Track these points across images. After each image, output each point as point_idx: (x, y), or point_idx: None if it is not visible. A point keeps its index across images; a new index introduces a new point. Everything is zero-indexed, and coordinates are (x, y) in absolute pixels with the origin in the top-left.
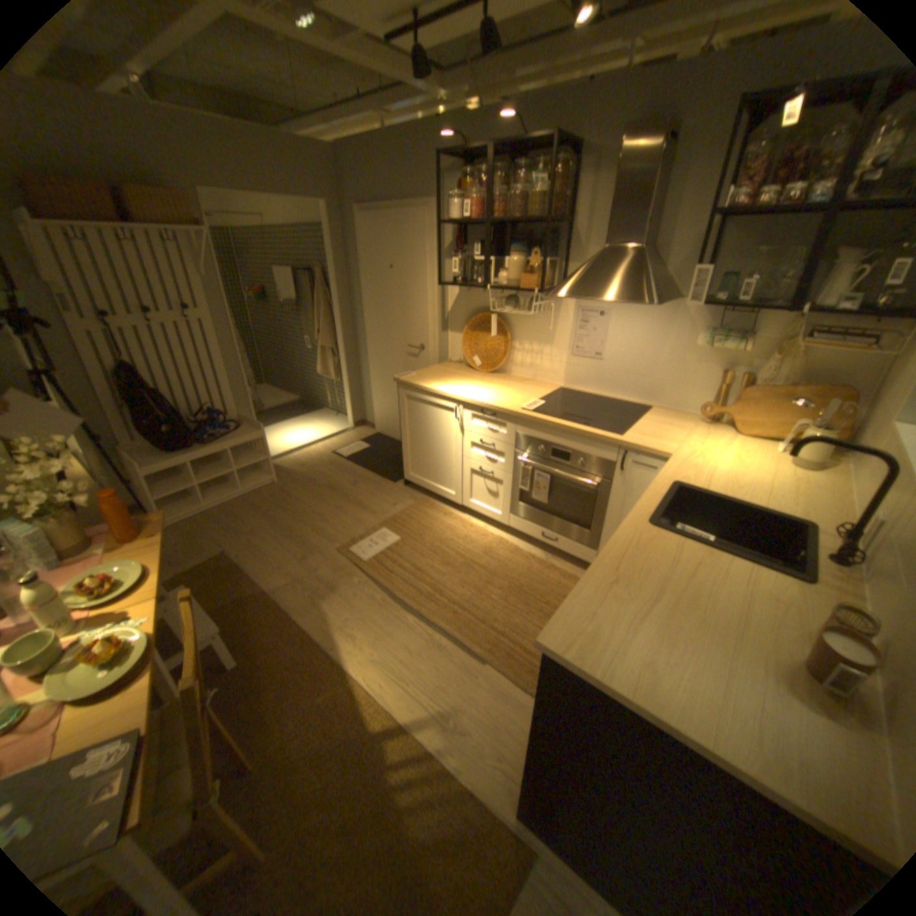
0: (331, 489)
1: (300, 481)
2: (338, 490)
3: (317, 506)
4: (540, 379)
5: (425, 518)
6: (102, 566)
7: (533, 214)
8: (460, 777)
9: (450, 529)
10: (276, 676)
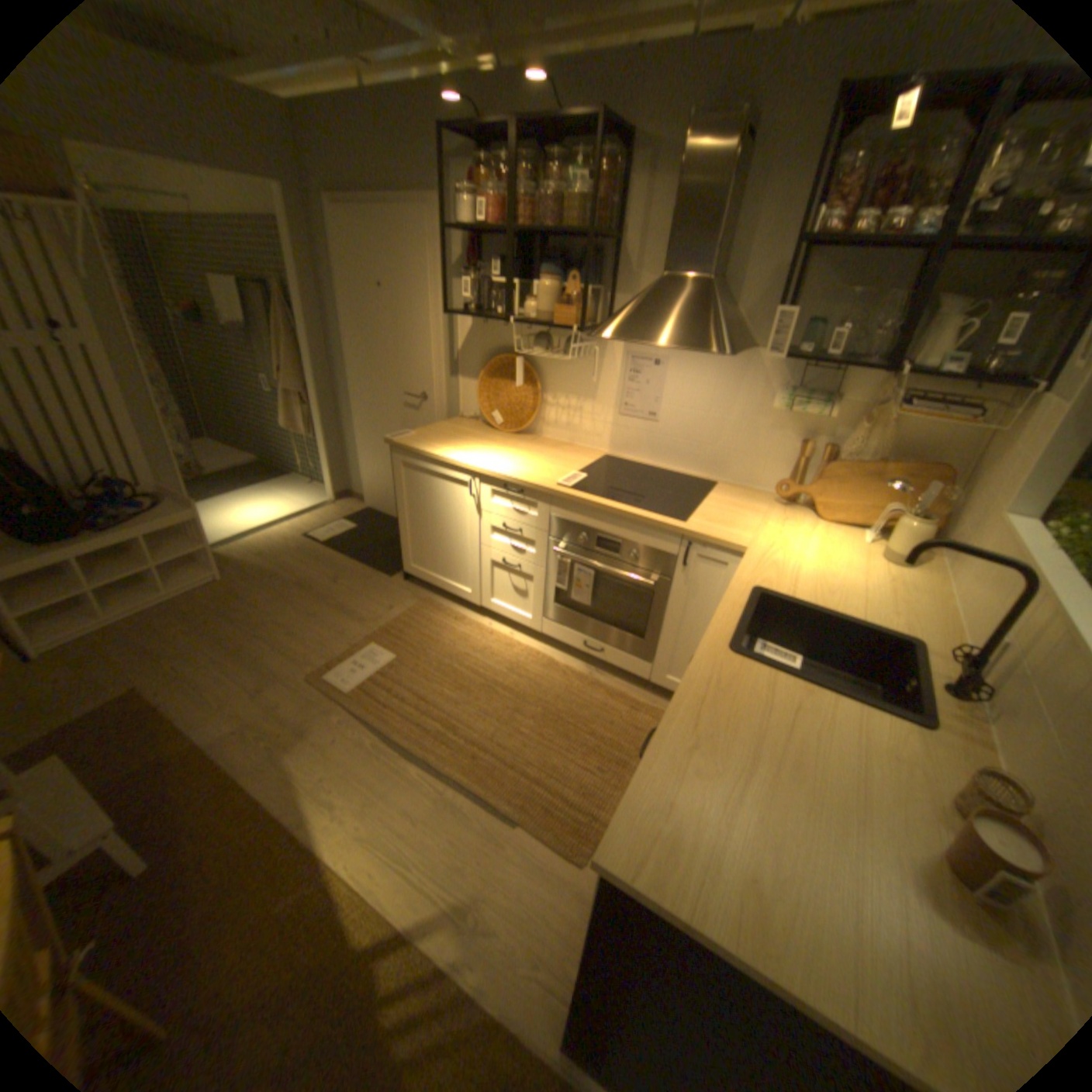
0: (301, 588)
1: (256, 578)
2: (312, 590)
3: (281, 614)
4: (580, 444)
5: (433, 626)
6: None
7: (571, 226)
8: (484, 1000)
9: (466, 640)
10: (214, 878)
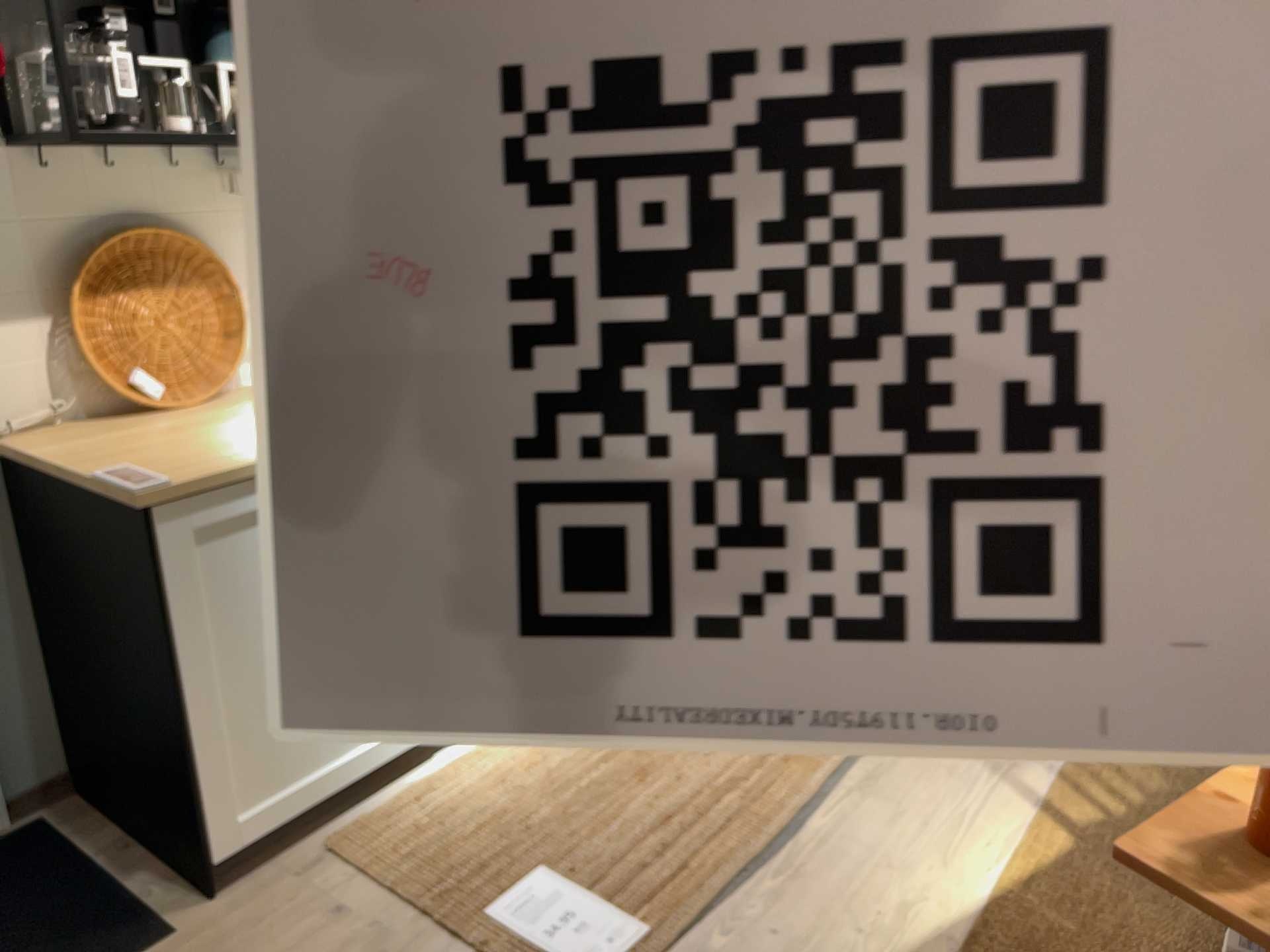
0: None
1: None
2: None
3: None
4: None
5: (449, 825)
6: None
7: None
8: None
9: (510, 775)
10: None
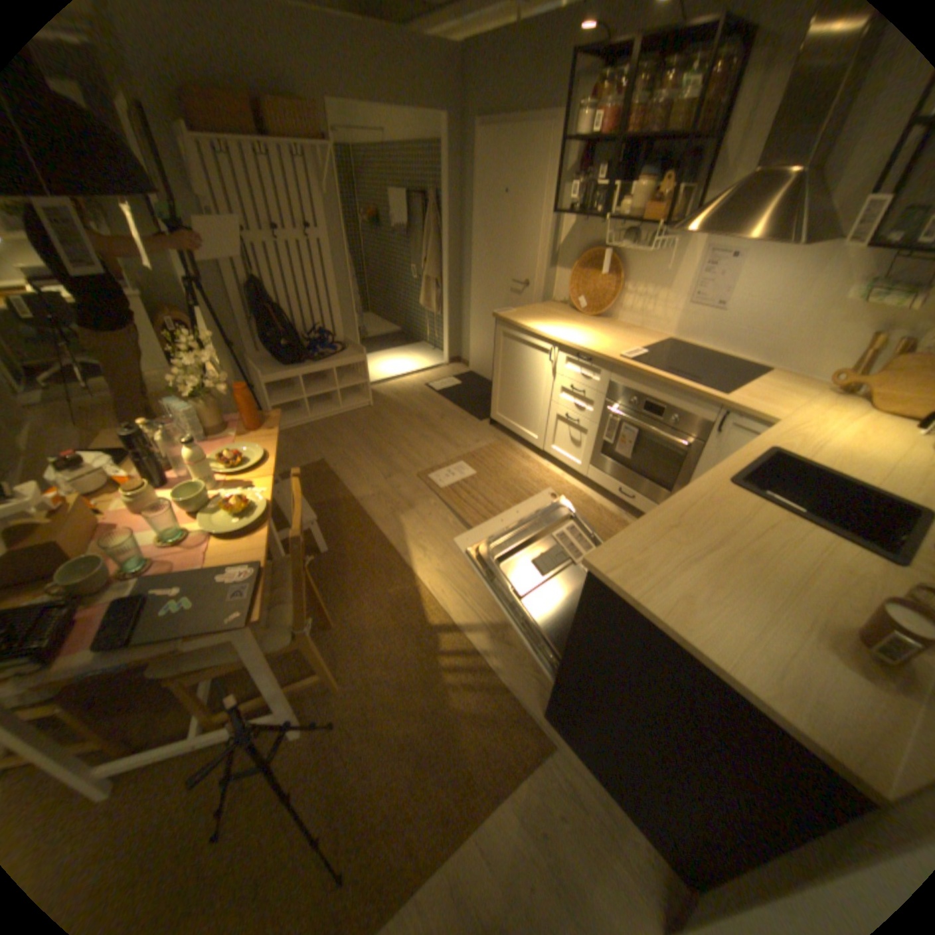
0: (420, 419)
1: (393, 408)
2: (426, 421)
3: (406, 433)
4: (649, 328)
5: (504, 458)
6: (235, 445)
7: (675, 128)
8: (501, 675)
9: (527, 472)
10: (358, 565)
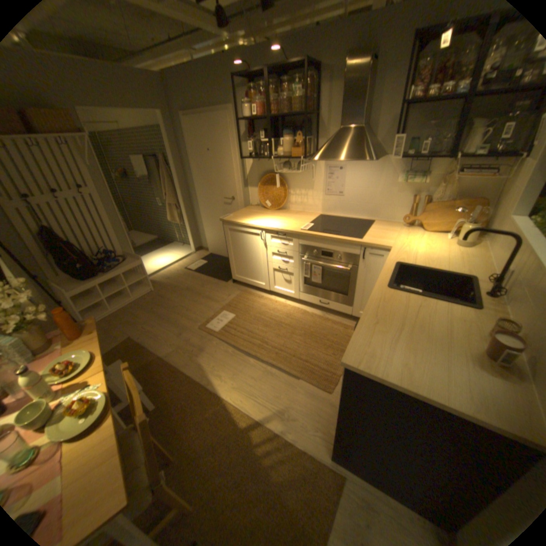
0: (188, 290)
1: (168, 288)
2: (193, 291)
3: (182, 302)
4: (307, 211)
5: (249, 301)
6: (62, 356)
7: (294, 110)
8: (296, 444)
9: (265, 305)
10: (177, 405)
